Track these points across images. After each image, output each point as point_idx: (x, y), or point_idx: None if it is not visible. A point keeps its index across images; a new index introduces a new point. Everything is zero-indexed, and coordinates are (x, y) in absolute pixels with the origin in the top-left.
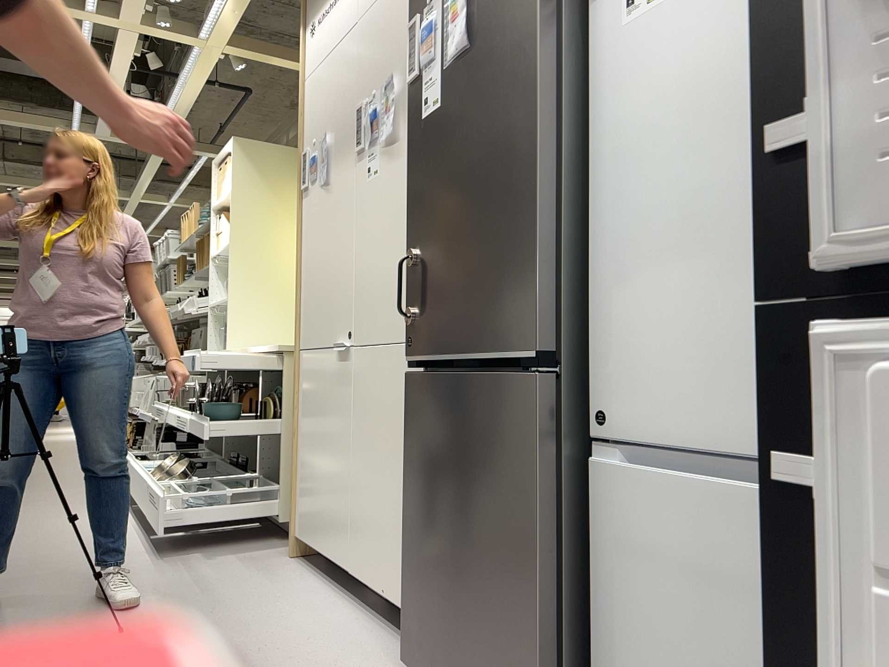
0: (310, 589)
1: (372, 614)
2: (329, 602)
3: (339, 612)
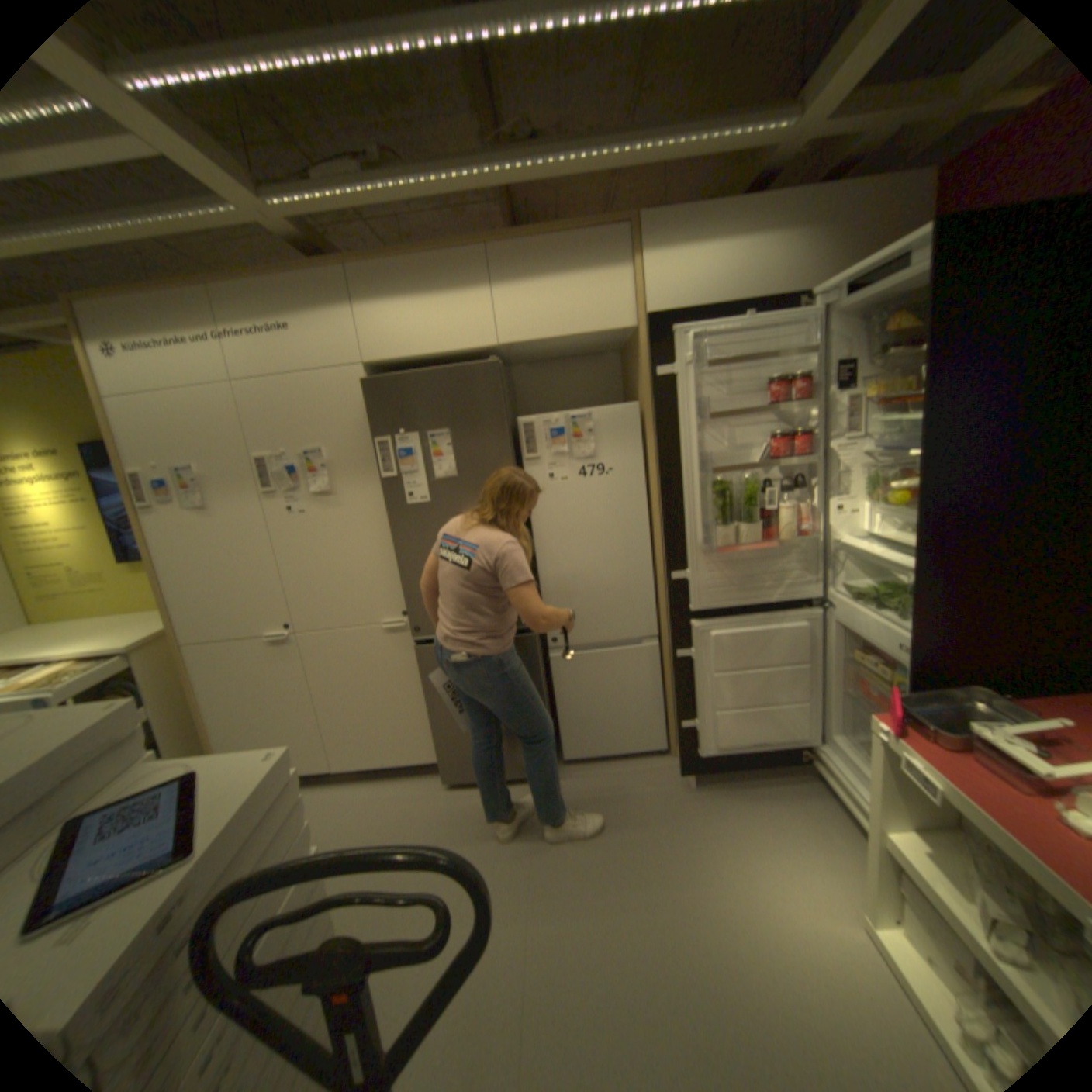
0: None
1: (364, 783)
2: (324, 797)
3: (344, 796)
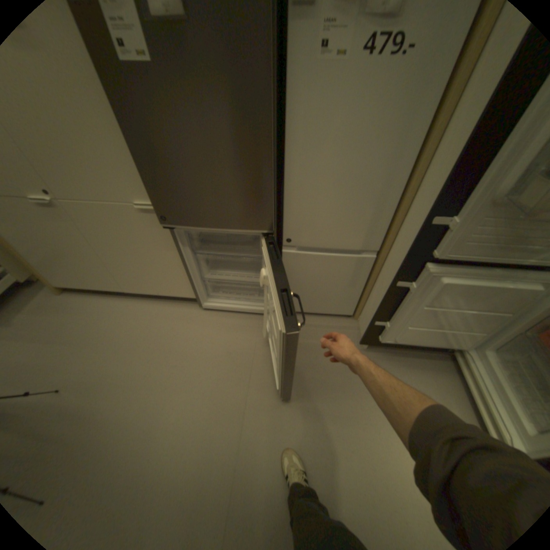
0: (102, 305)
1: (148, 299)
2: (122, 305)
3: (135, 307)
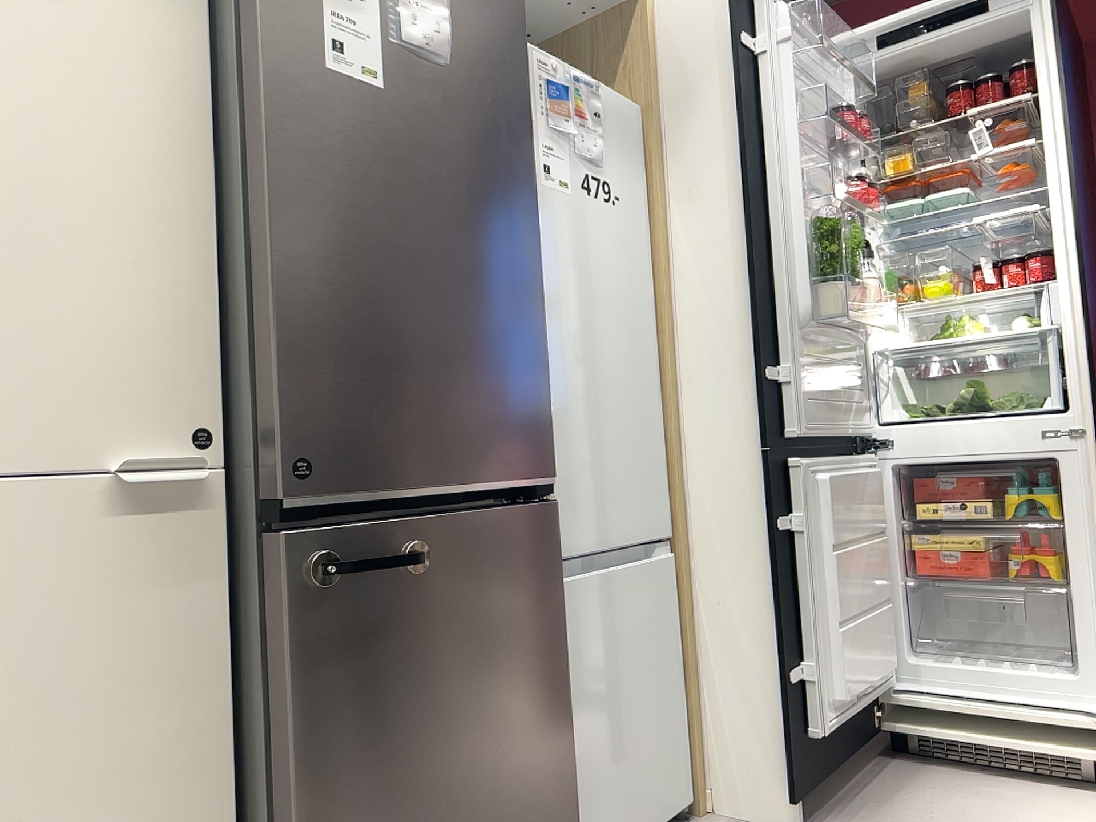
0: None
1: None
2: None
3: None
